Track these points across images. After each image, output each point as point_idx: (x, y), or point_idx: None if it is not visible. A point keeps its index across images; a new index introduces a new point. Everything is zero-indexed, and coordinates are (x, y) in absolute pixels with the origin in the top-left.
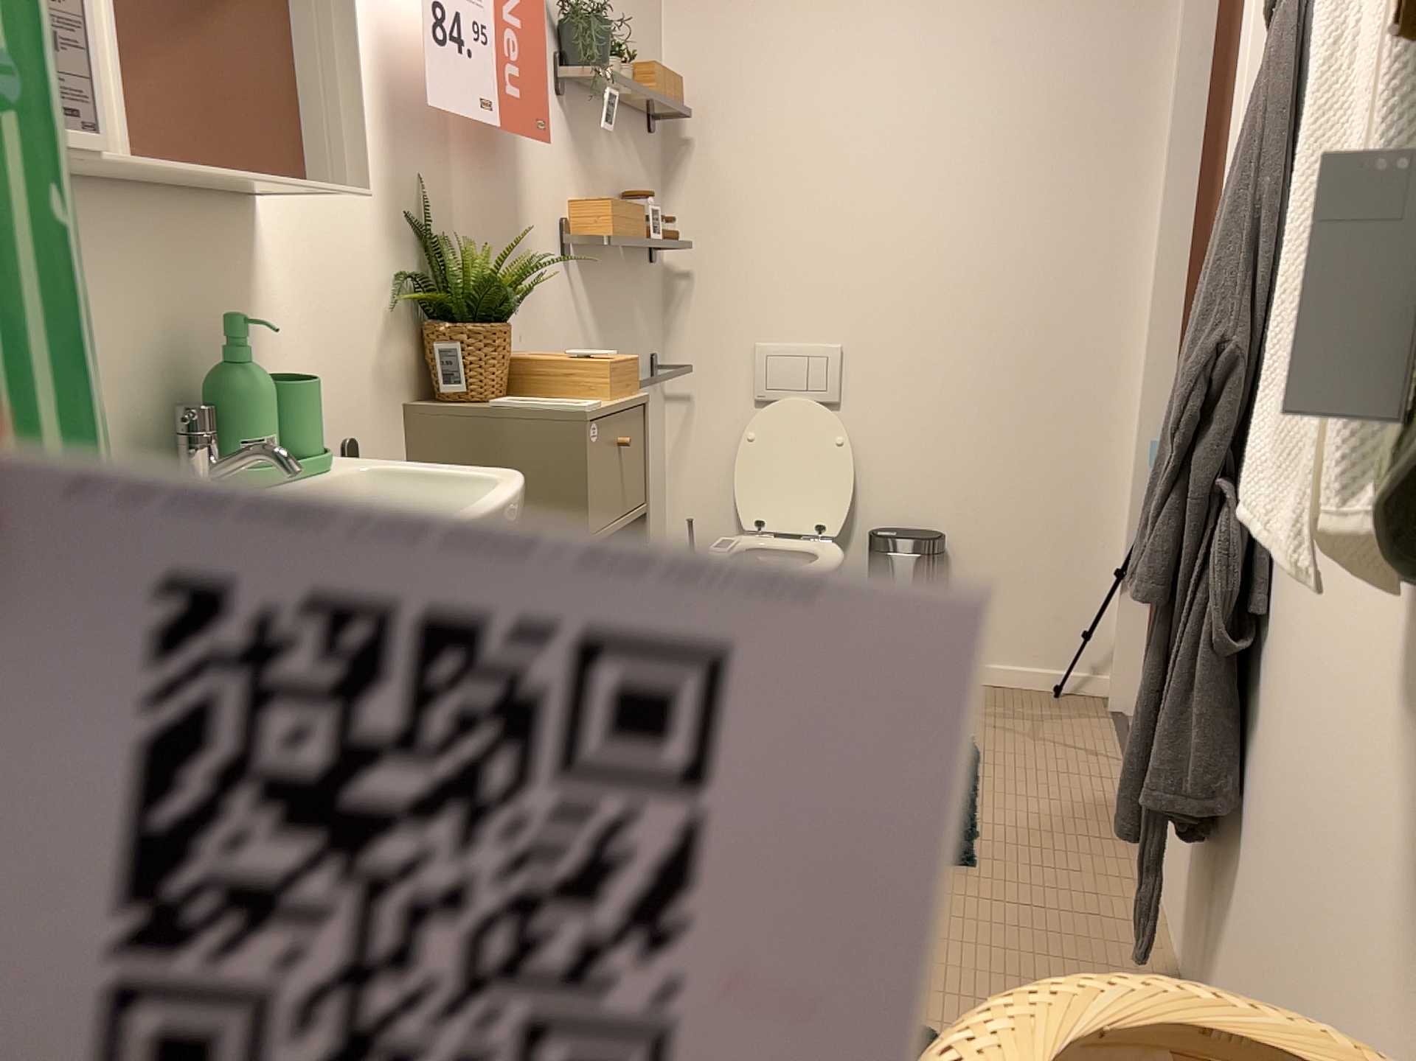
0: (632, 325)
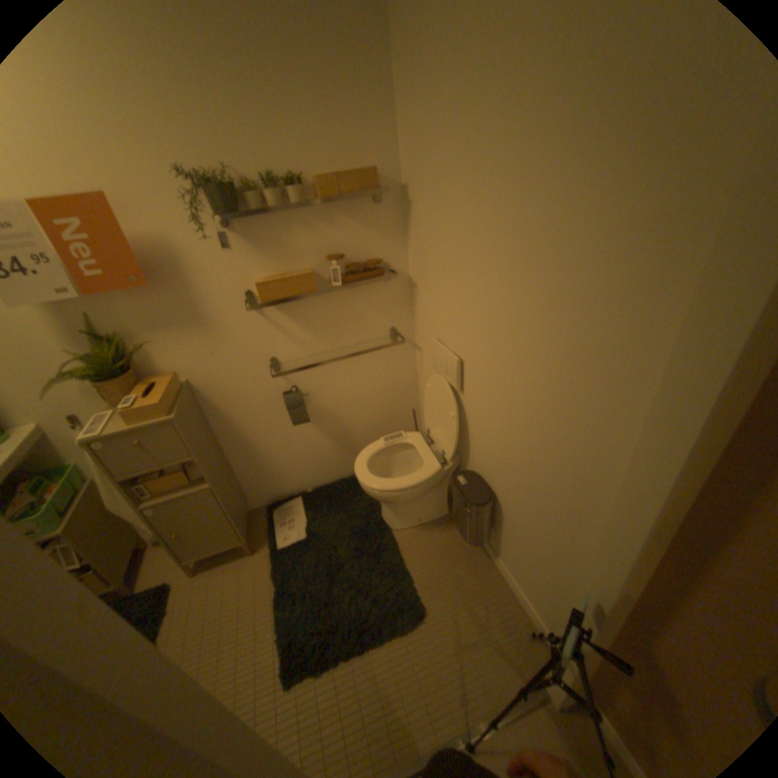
0: (352, 316)
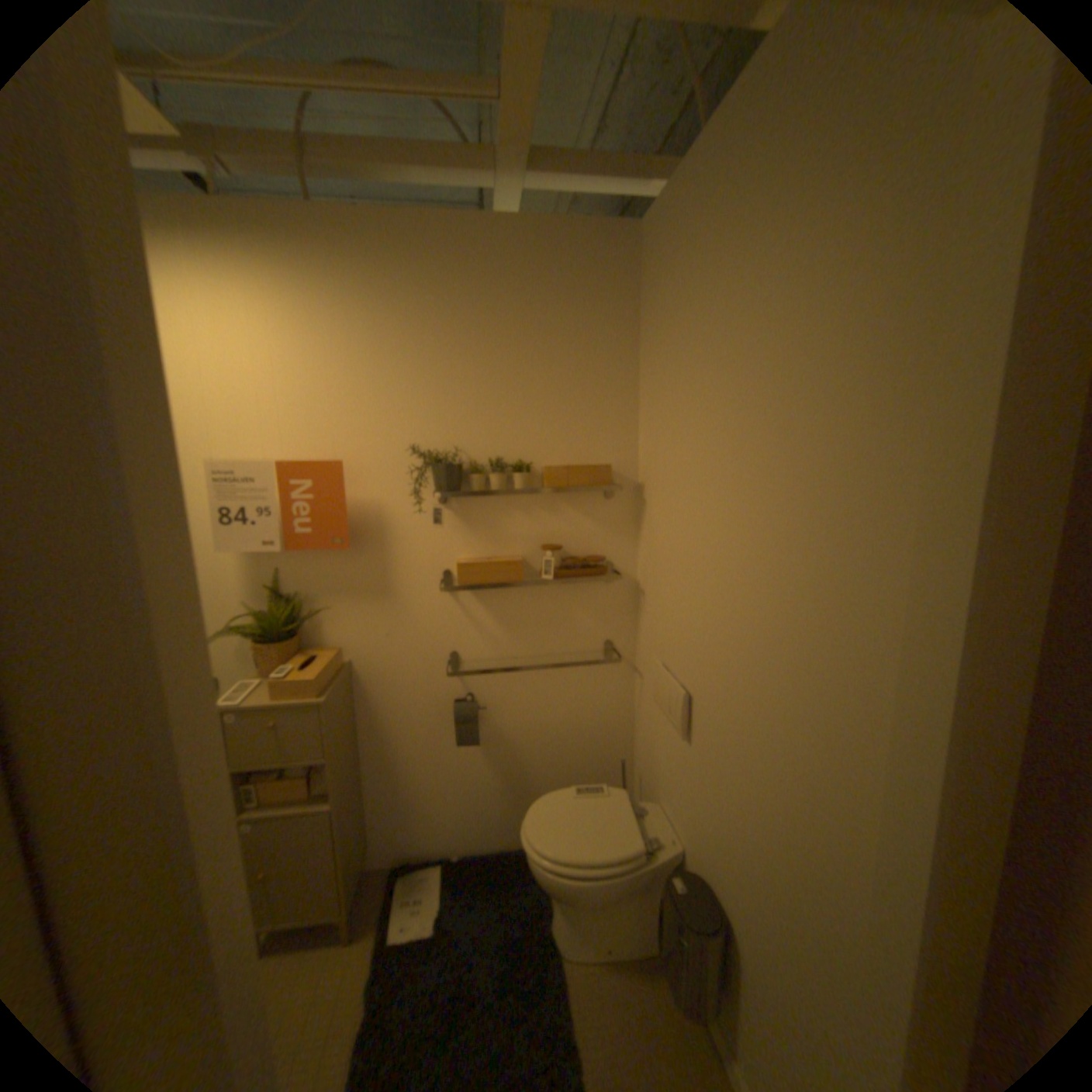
0: (560, 618)
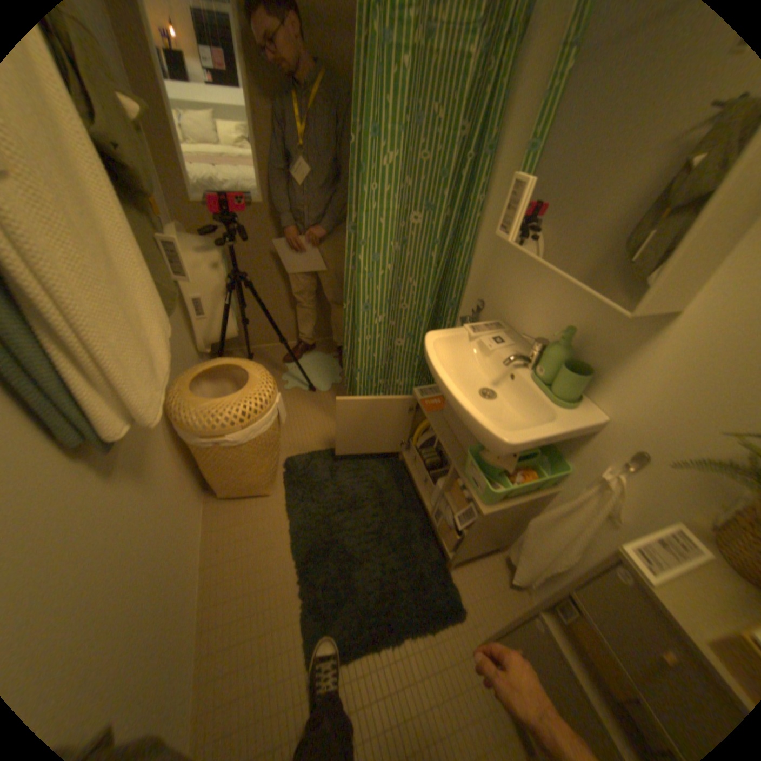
0: None
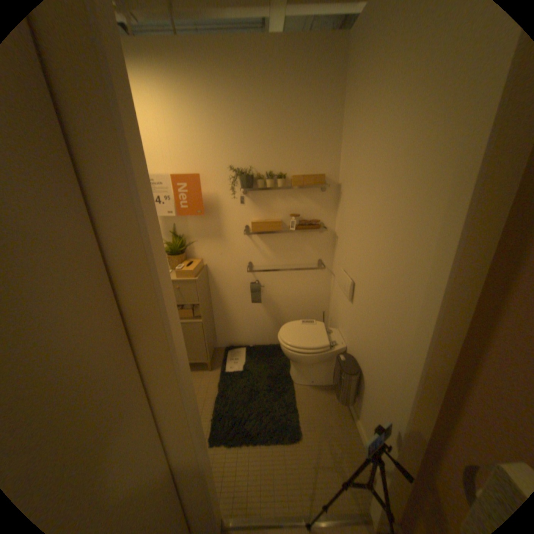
0: (298, 249)
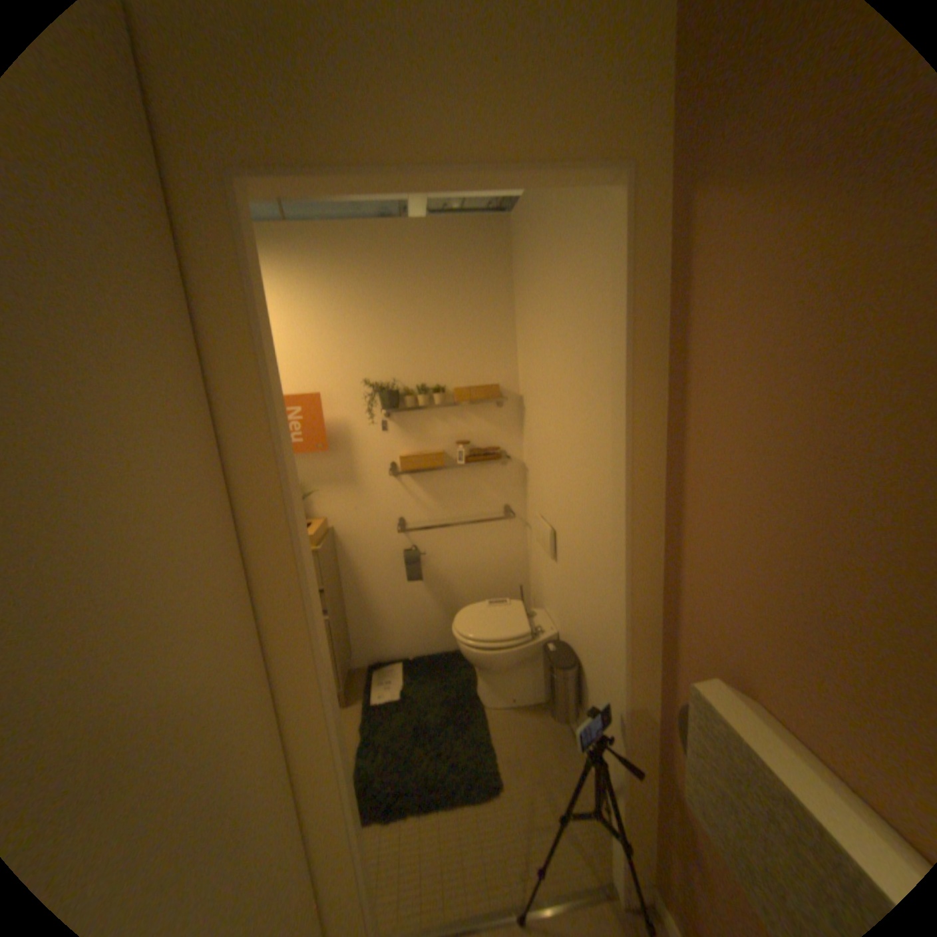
0: (472, 492)
